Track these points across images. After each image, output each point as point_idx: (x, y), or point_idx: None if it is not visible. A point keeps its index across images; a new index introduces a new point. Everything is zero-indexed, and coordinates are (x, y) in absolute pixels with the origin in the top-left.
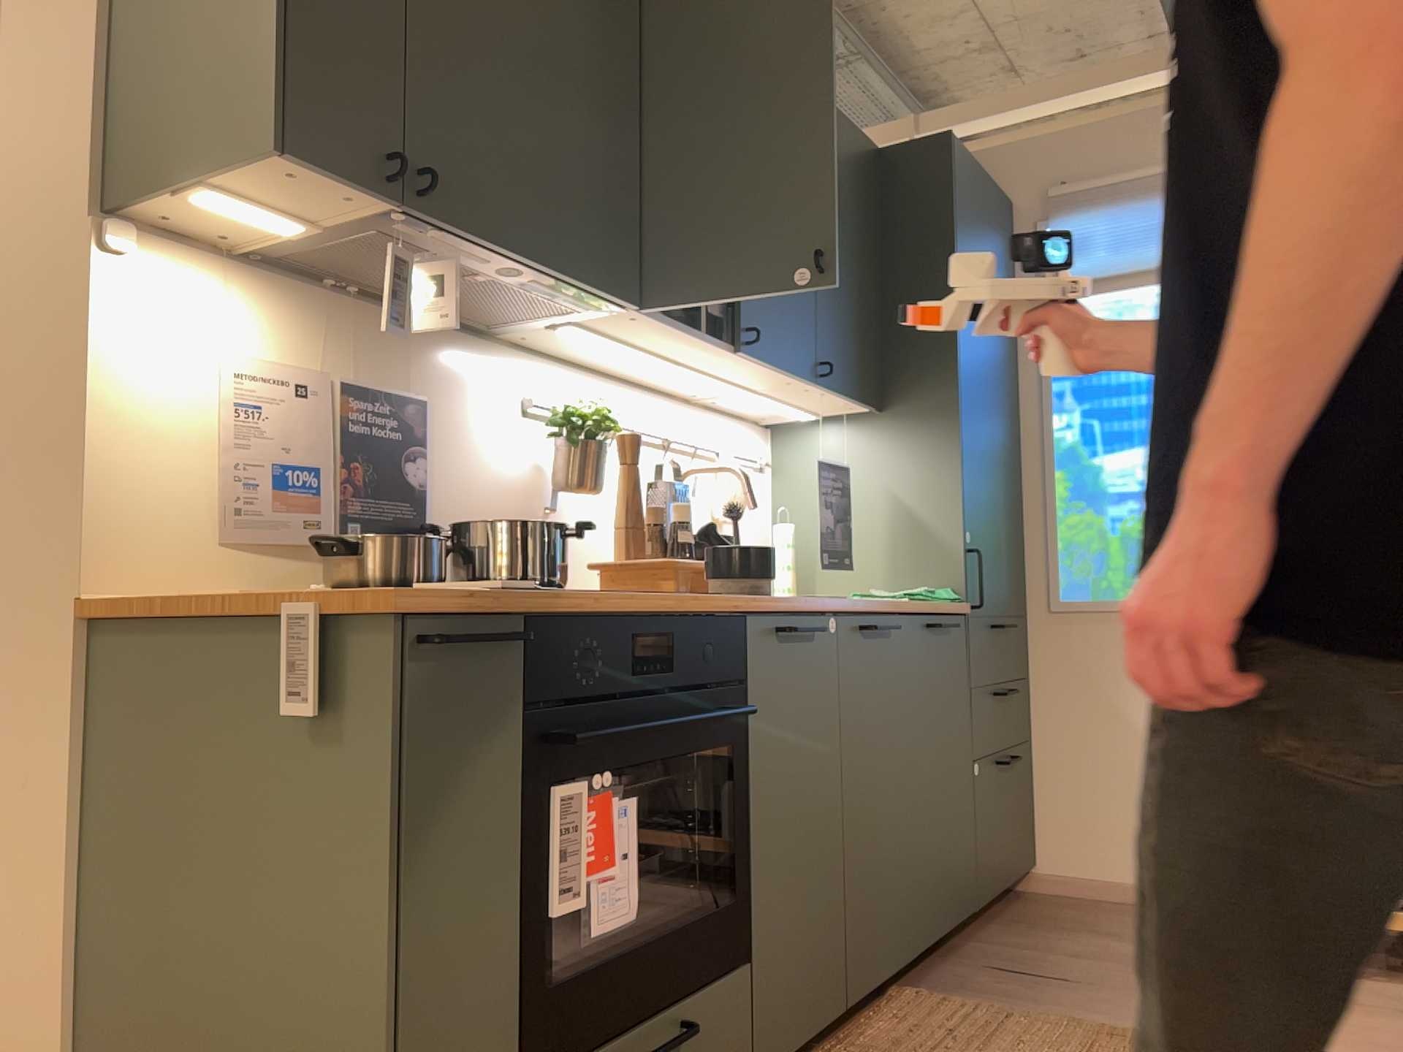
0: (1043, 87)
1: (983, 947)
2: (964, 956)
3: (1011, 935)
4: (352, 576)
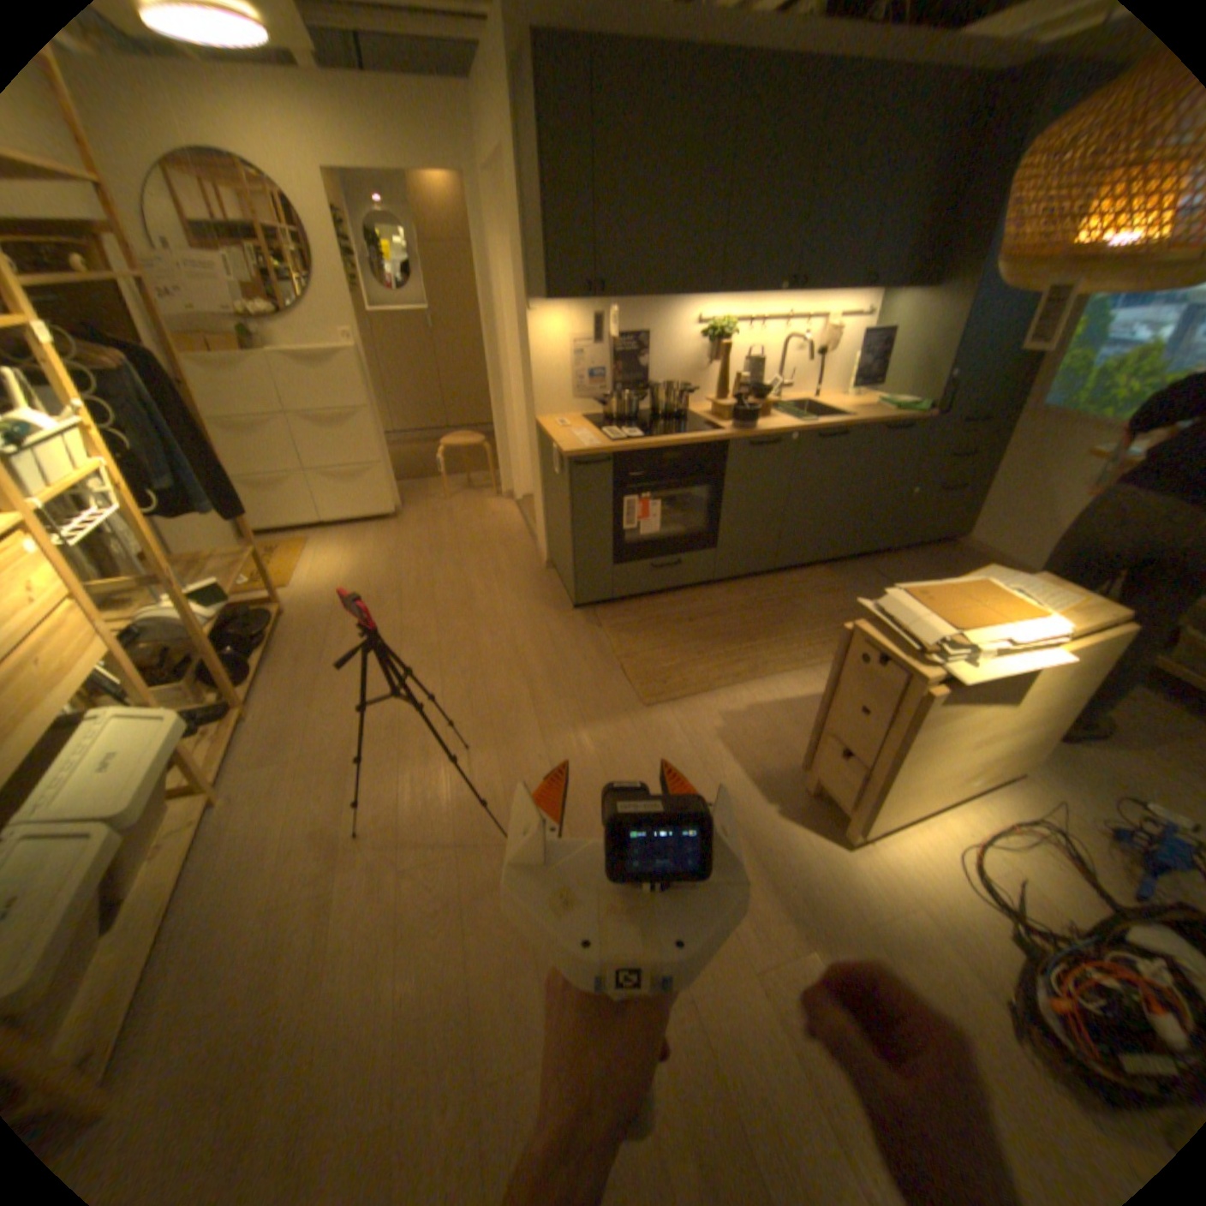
0: None
1: (886, 562)
2: (871, 563)
3: (908, 561)
4: (606, 411)
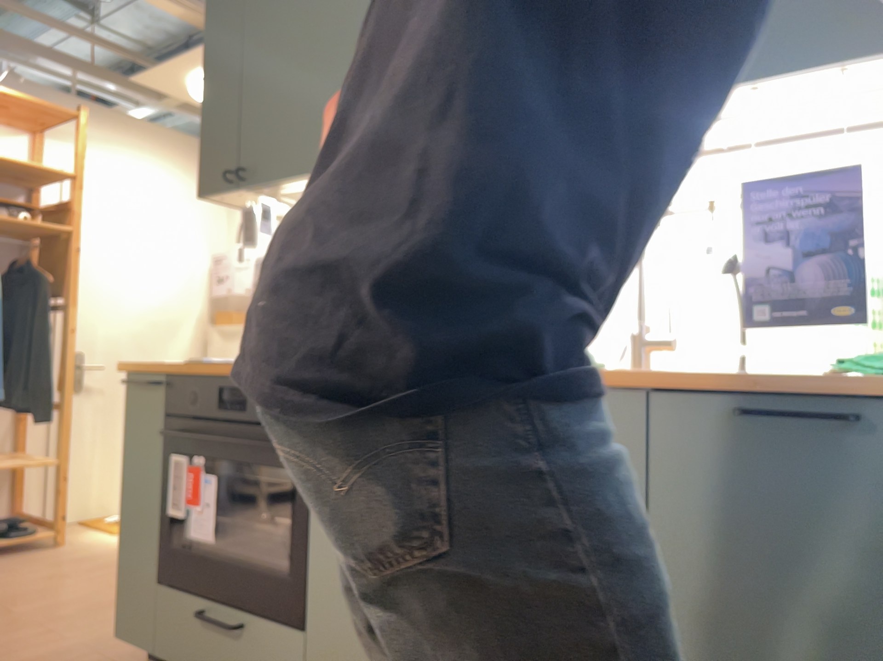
0: None
1: None
2: None
3: None
4: None
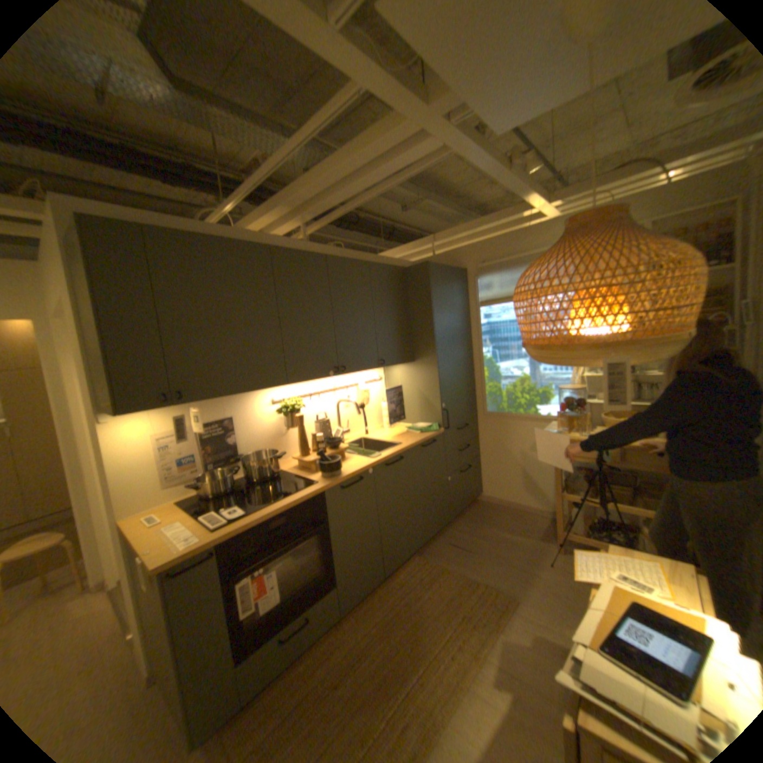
0: (476, 222)
1: (451, 534)
2: (443, 538)
3: (463, 527)
4: (202, 493)
